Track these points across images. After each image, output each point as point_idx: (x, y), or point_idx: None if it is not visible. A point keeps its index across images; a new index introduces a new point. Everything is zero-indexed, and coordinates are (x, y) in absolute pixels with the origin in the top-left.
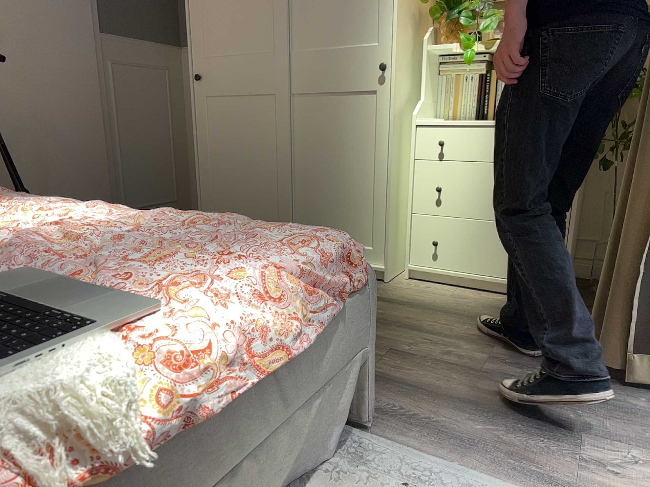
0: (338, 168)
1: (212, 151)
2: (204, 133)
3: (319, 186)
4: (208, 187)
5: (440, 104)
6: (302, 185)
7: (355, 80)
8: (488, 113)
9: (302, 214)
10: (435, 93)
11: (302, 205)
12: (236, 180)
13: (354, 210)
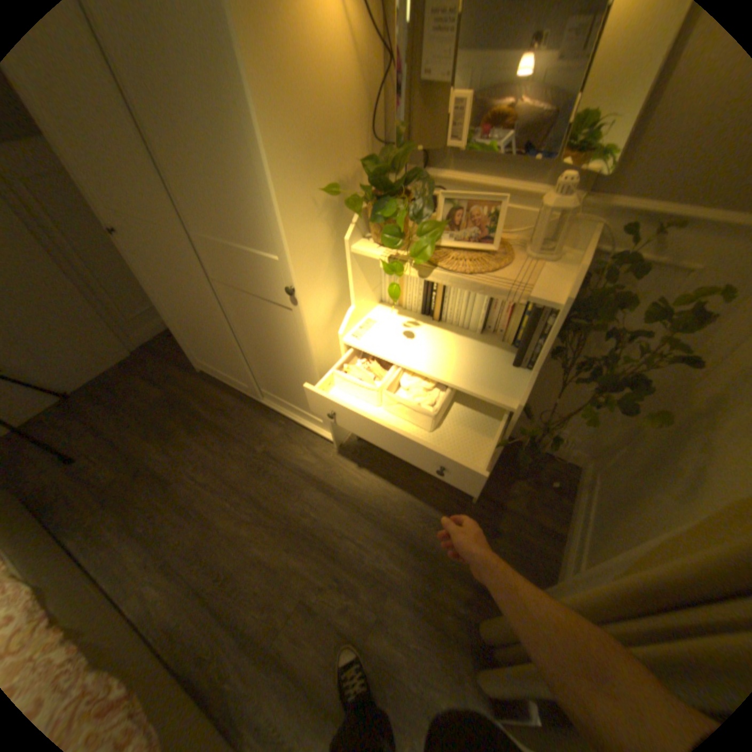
0: (278, 358)
1: (166, 304)
2: (150, 286)
3: (267, 364)
4: (178, 331)
5: (384, 287)
6: (253, 358)
7: (267, 289)
8: (433, 313)
9: (261, 377)
10: (376, 277)
11: (259, 371)
12: (197, 335)
13: (302, 392)
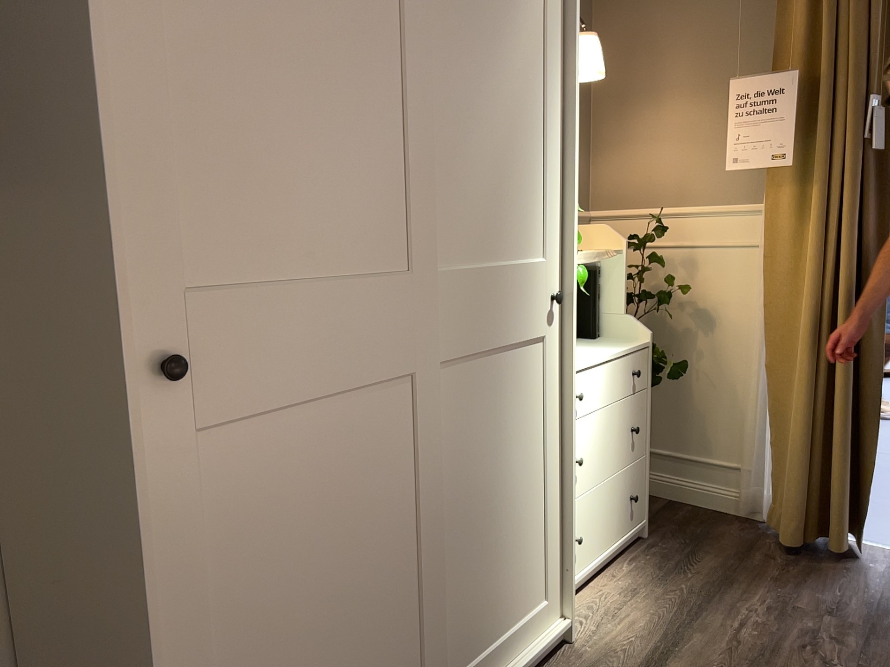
0: (503, 484)
1: (235, 602)
2: (209, 552)
3: (478, 537)
4: None
5: None
6: (452, 553)
7: (523, 321)
8: None
9: (453, 615)
10: None
11: (453, 594)
12: (321, 642)
13: (523, 547)
